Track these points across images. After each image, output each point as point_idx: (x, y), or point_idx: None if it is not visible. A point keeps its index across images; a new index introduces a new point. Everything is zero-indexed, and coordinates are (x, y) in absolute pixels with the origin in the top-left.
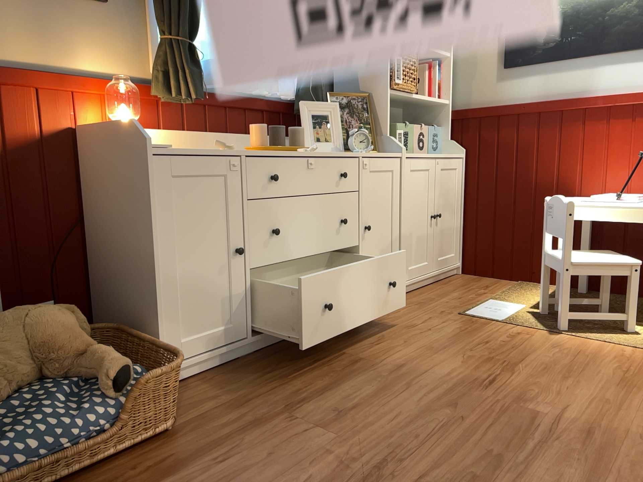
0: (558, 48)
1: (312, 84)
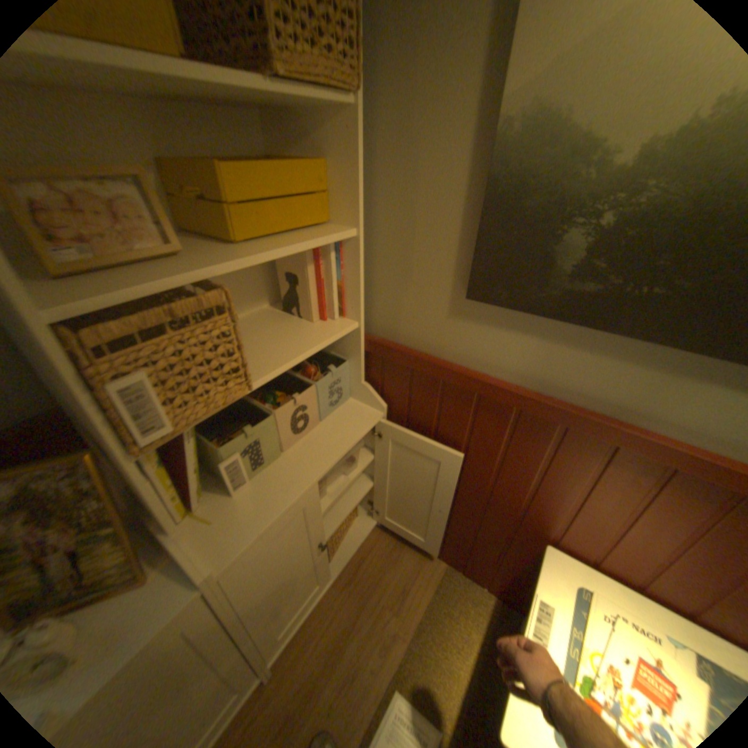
0: (612, 300)
1: None
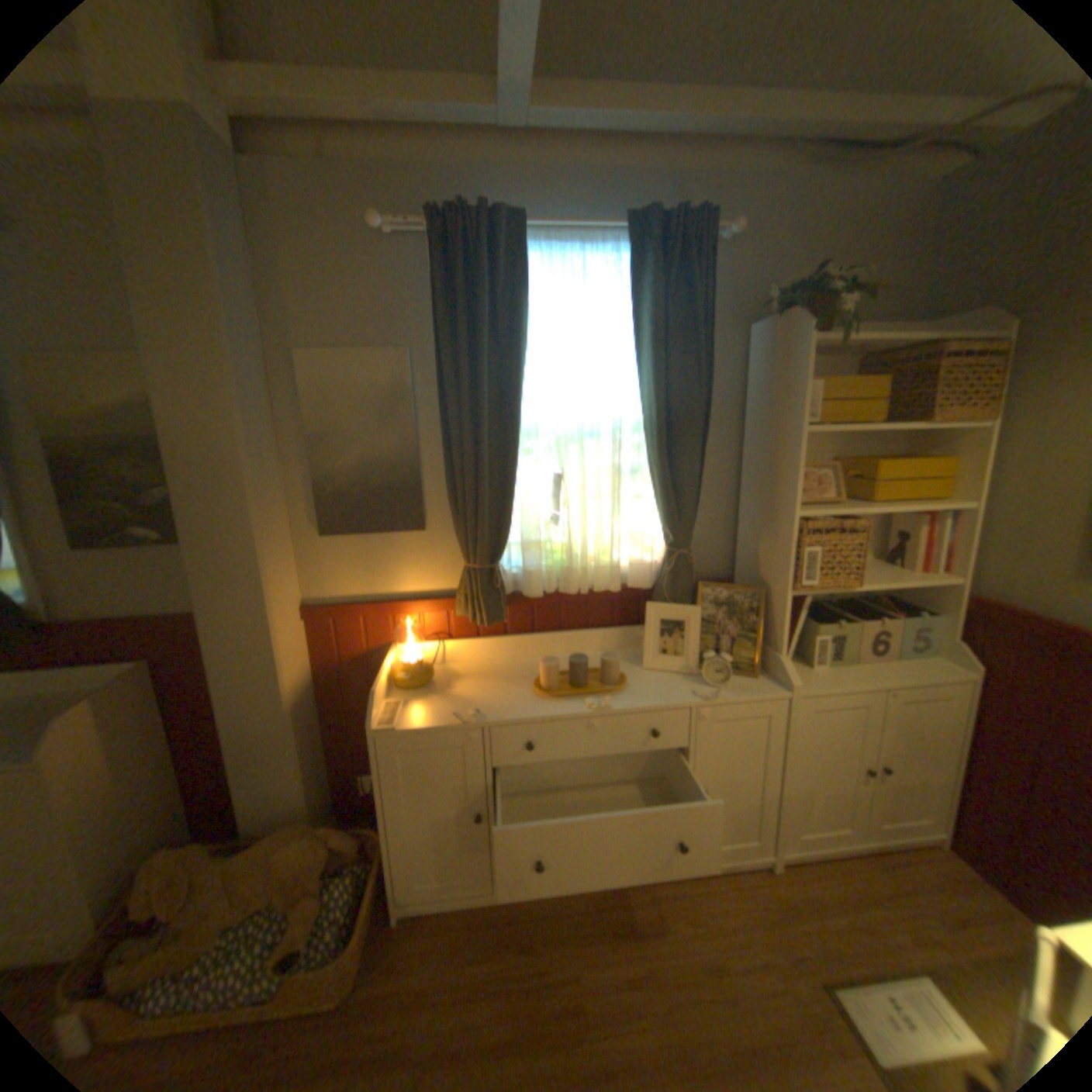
0: None
1: (668, 579)
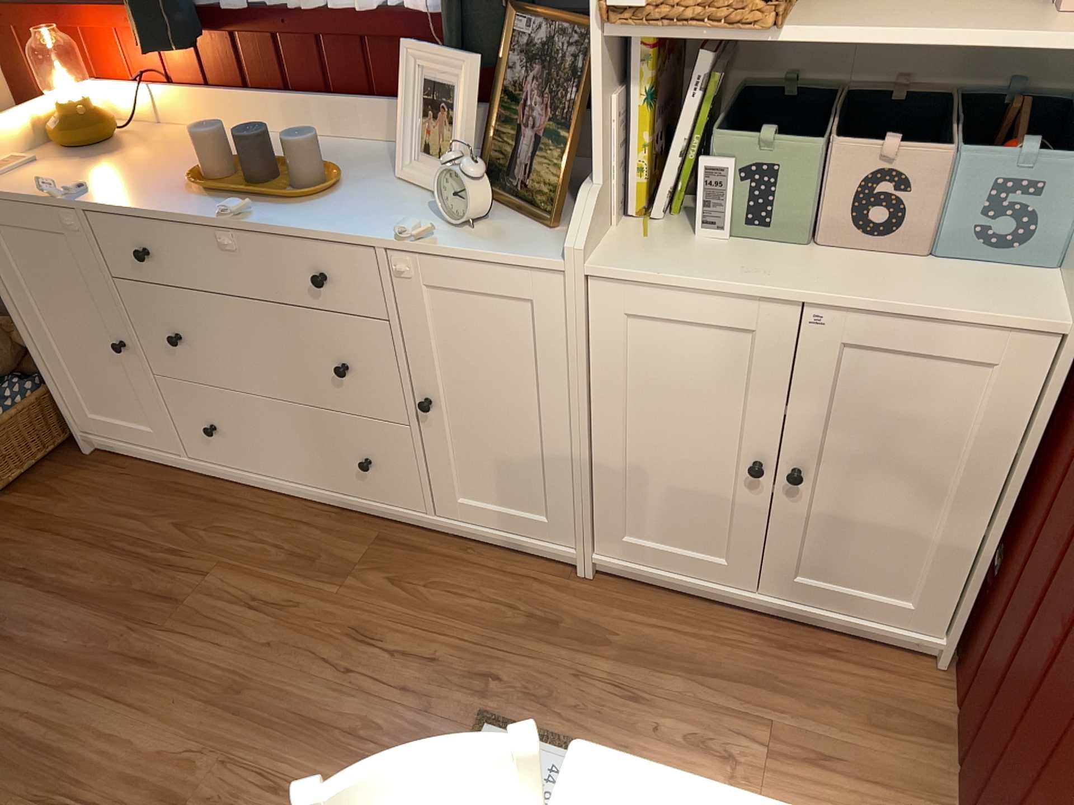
0: None
1: None
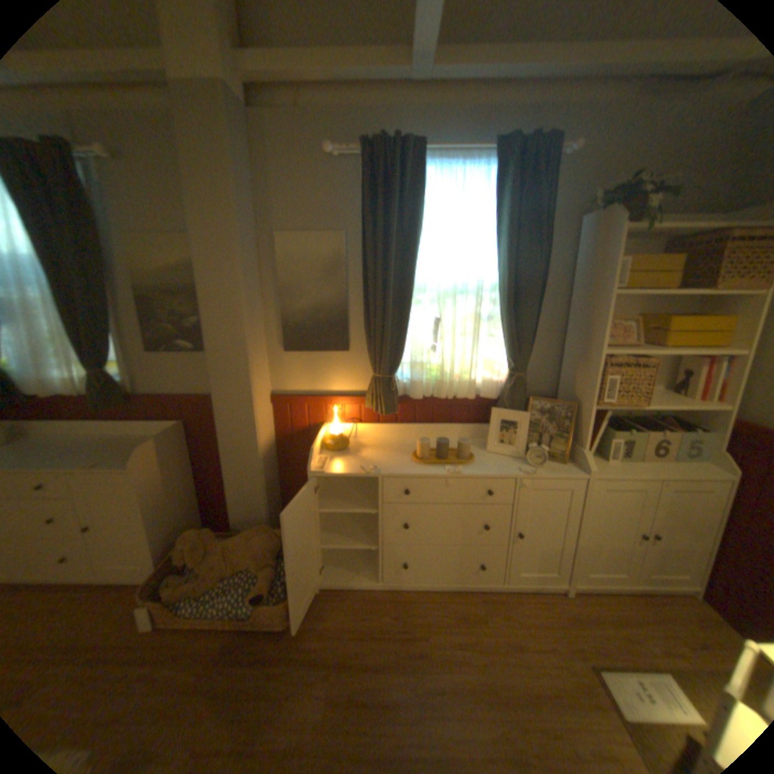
0: None
1: (508, 393)
